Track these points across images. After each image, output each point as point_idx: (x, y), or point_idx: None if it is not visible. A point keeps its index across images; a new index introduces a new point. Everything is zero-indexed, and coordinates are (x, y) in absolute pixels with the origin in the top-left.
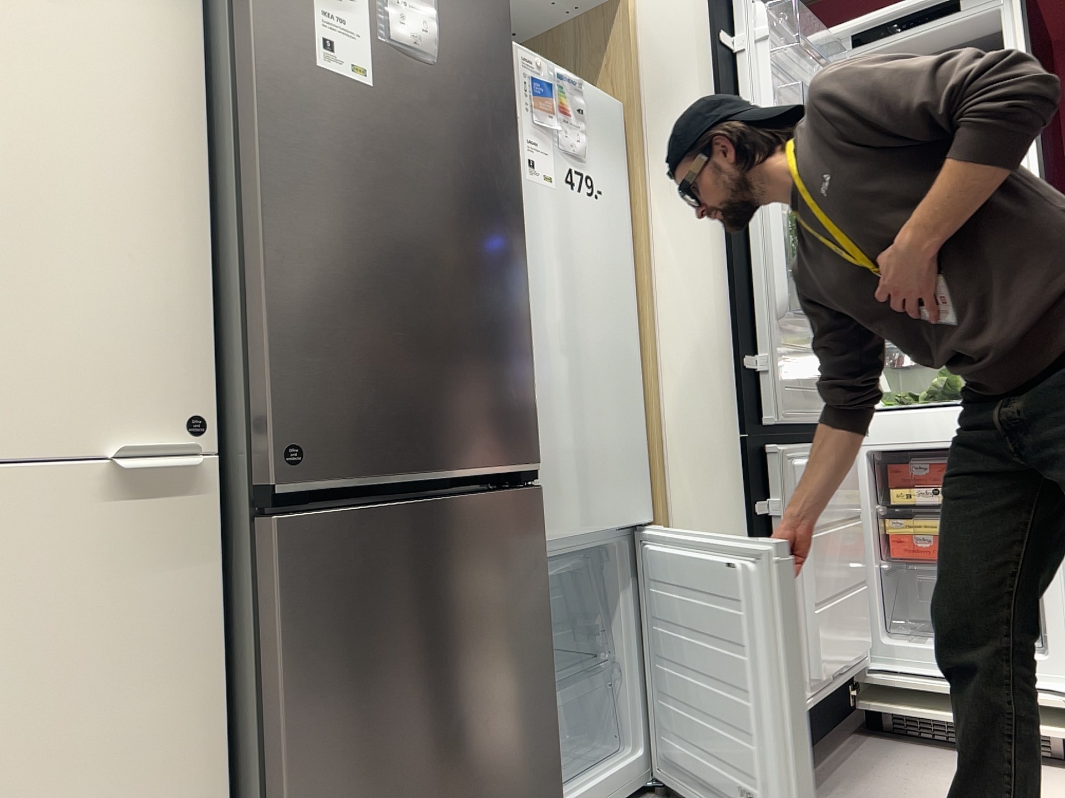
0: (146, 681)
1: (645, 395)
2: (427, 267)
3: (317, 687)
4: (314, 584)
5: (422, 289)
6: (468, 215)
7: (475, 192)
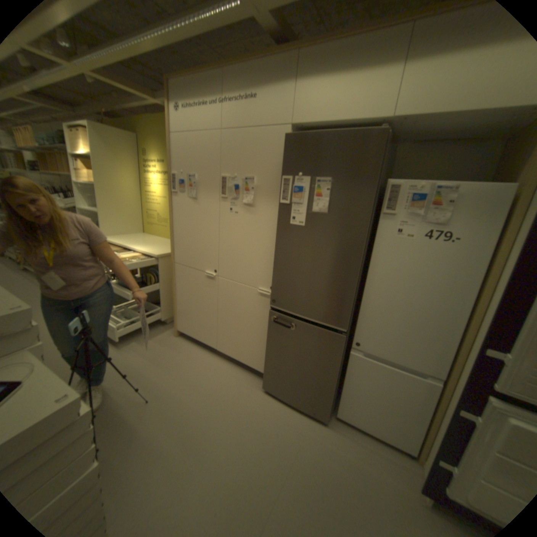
0: (261, 321)
1: (467, 333)
2: (313, 270)
3: (273, 339)
4: (275, 323)
5: (310, 275)
6: (332, 257)
7: (337, 250)
